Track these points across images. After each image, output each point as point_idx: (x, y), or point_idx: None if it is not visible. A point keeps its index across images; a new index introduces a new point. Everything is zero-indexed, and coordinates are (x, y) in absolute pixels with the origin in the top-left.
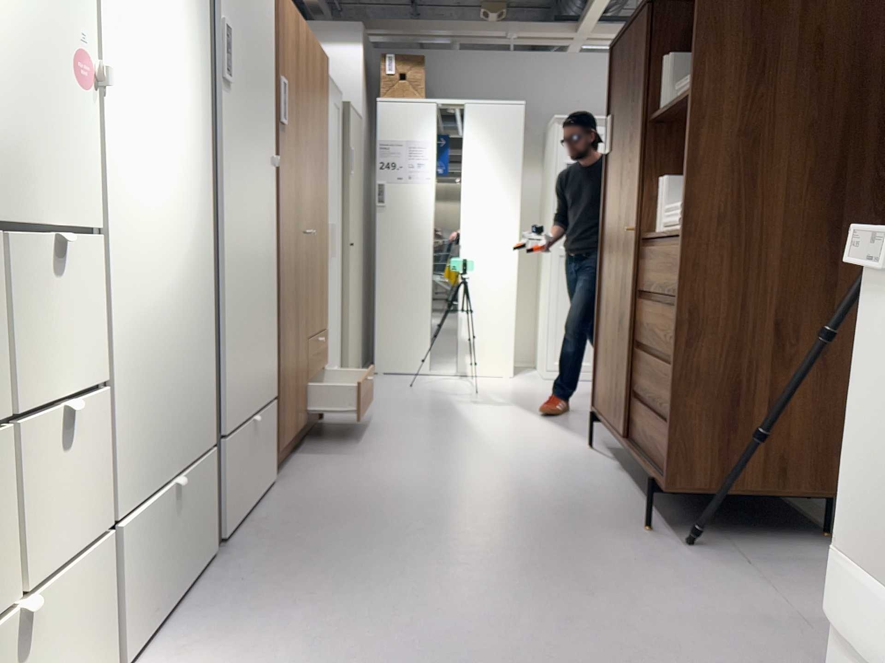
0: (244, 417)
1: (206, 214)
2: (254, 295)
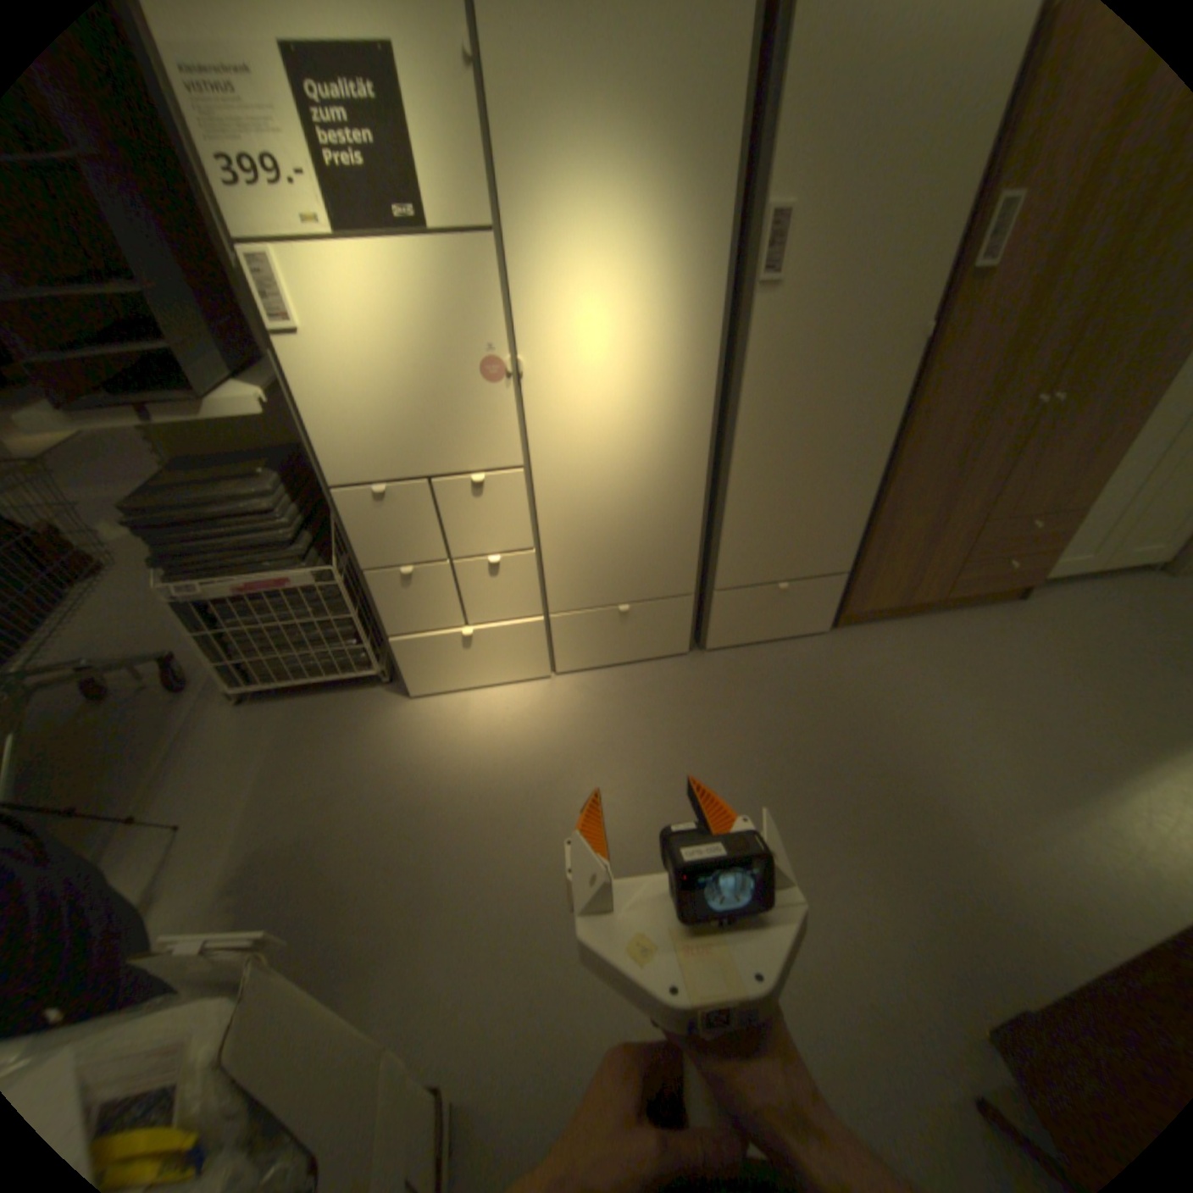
0: (762, 581)
1: (712, 427)
2: (810, 488)
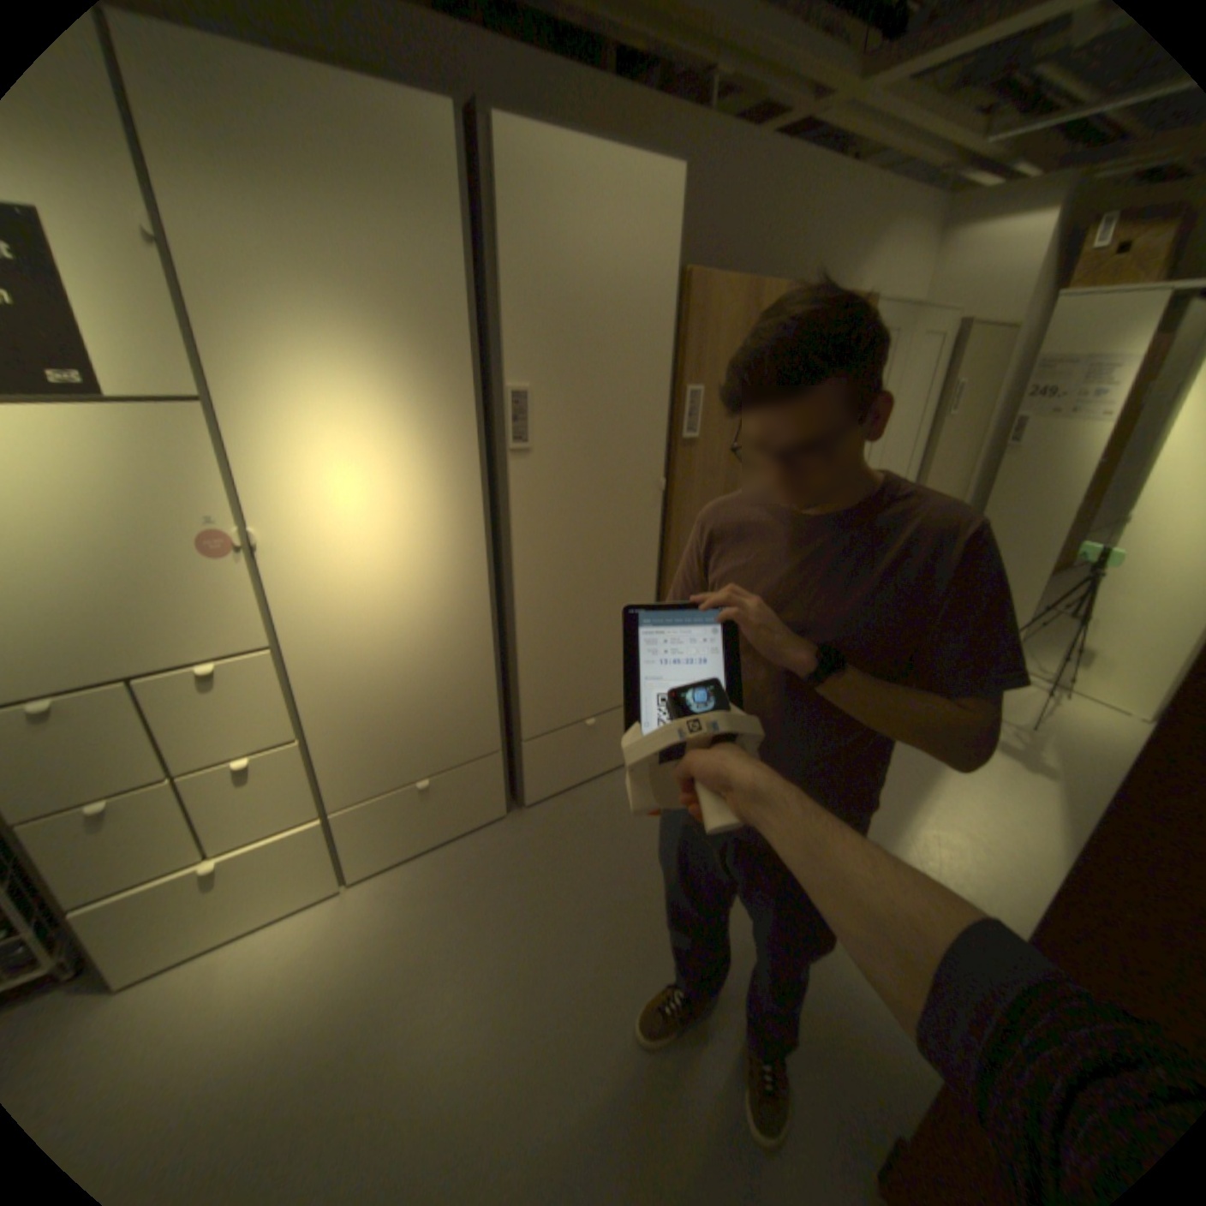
0: (569, 722)
1: (489, 580)
2: (595, 625)
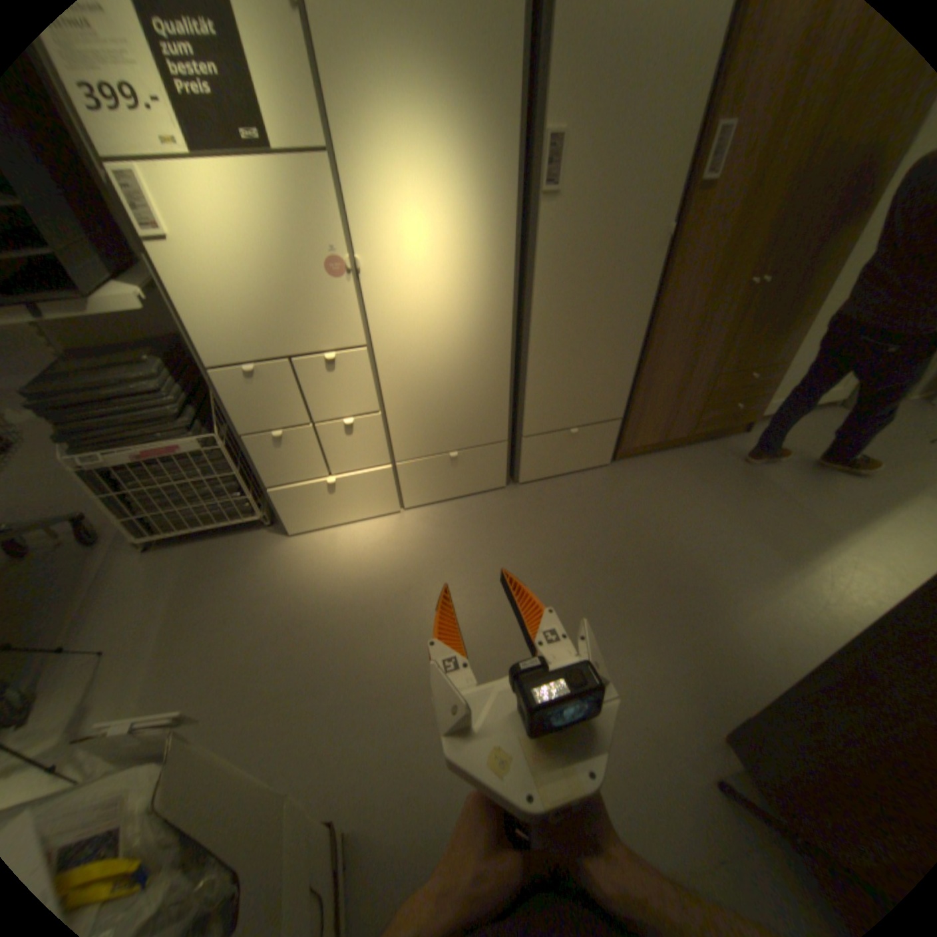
0: (558, 428)
1: (513, 309)
2: (590, 354)
